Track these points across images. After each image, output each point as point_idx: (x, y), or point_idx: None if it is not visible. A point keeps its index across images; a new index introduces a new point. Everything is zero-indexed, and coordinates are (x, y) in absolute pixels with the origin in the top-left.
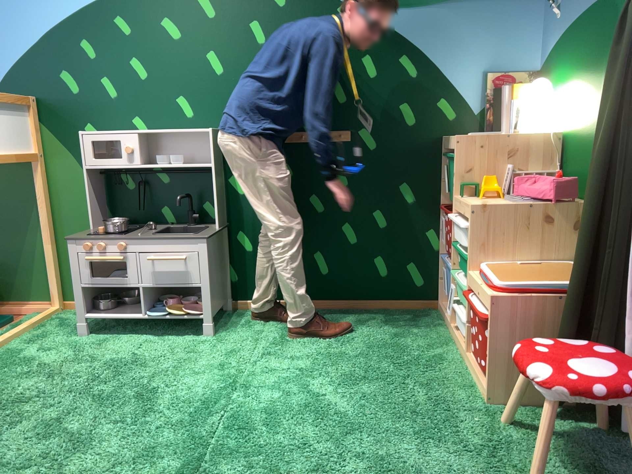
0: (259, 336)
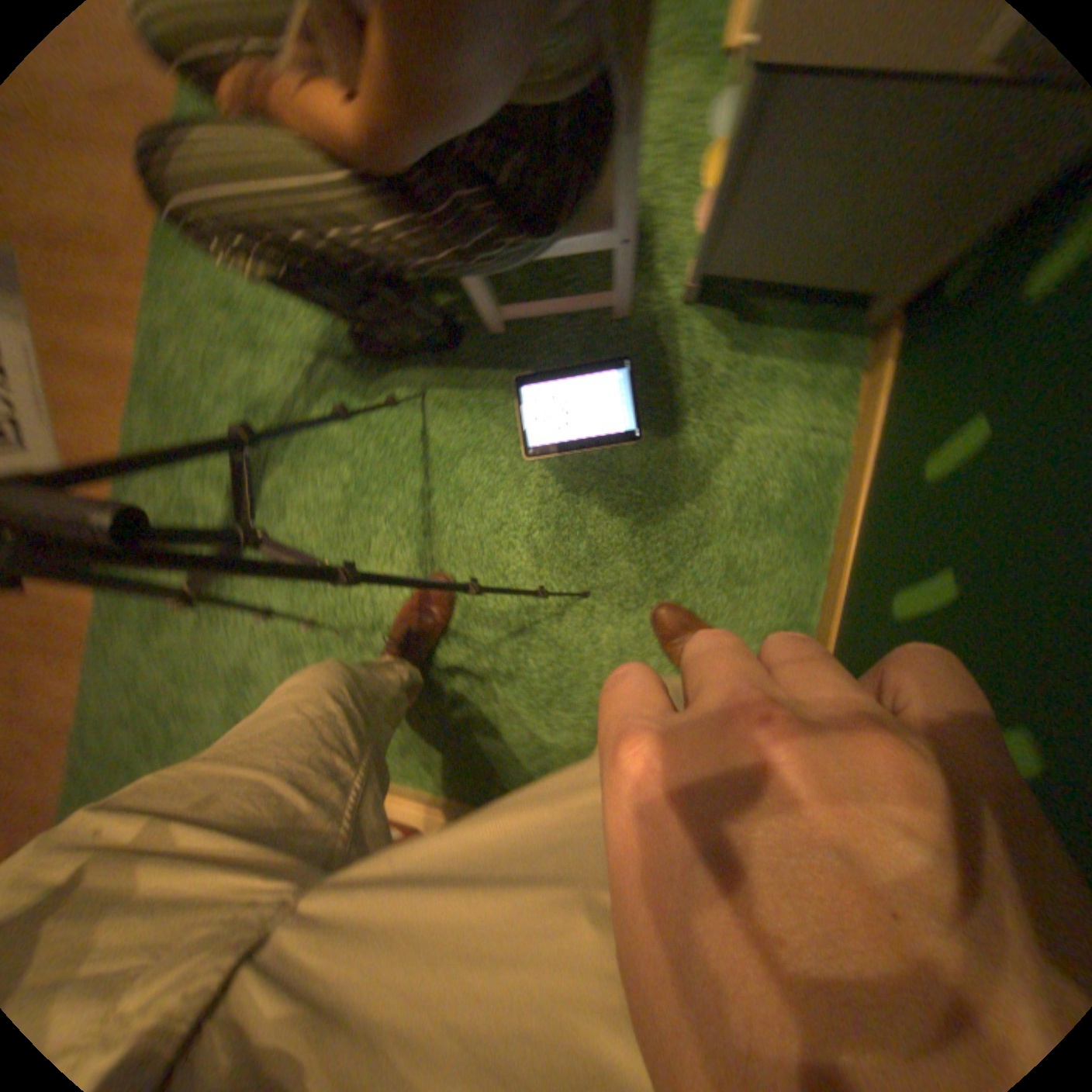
0: (669, 412)
